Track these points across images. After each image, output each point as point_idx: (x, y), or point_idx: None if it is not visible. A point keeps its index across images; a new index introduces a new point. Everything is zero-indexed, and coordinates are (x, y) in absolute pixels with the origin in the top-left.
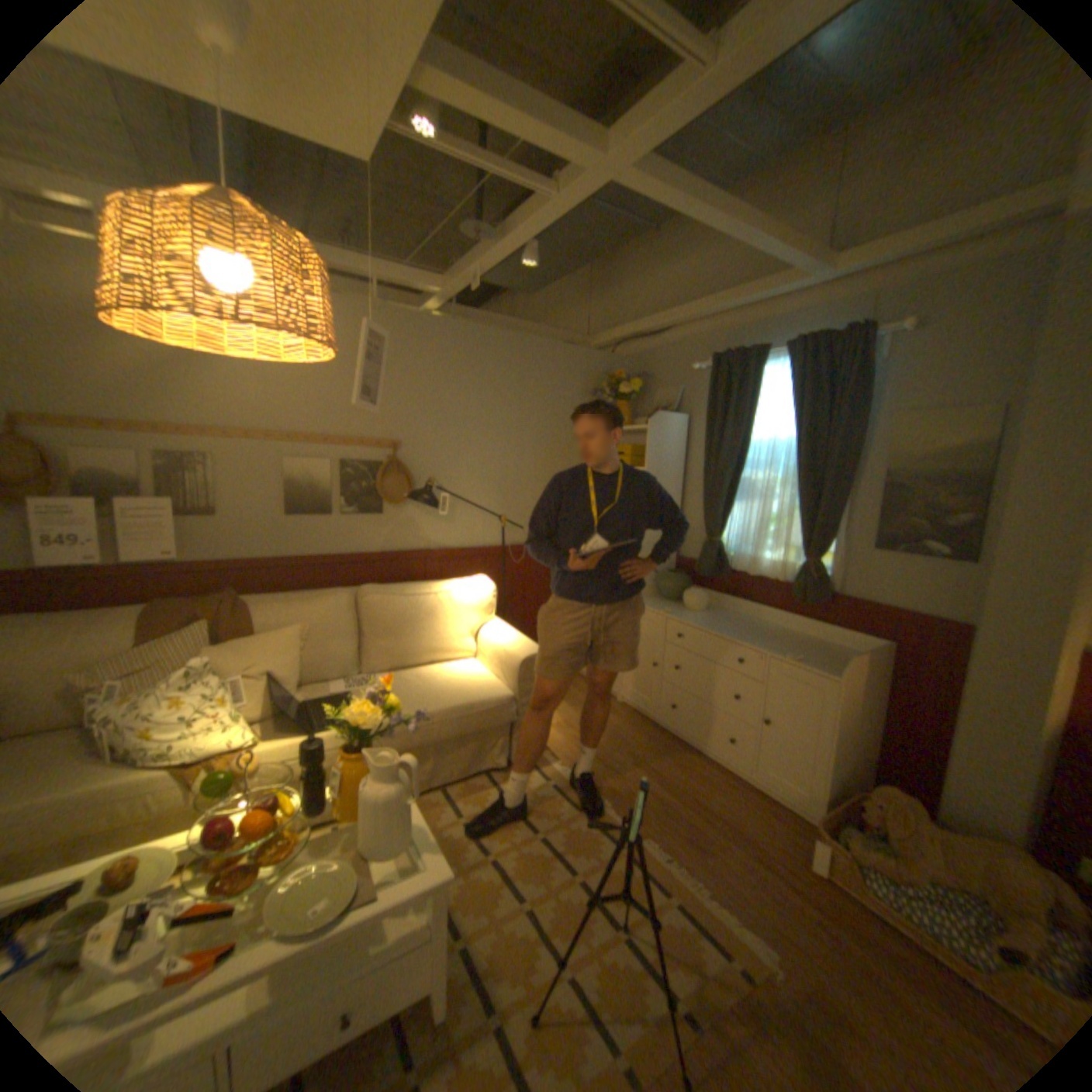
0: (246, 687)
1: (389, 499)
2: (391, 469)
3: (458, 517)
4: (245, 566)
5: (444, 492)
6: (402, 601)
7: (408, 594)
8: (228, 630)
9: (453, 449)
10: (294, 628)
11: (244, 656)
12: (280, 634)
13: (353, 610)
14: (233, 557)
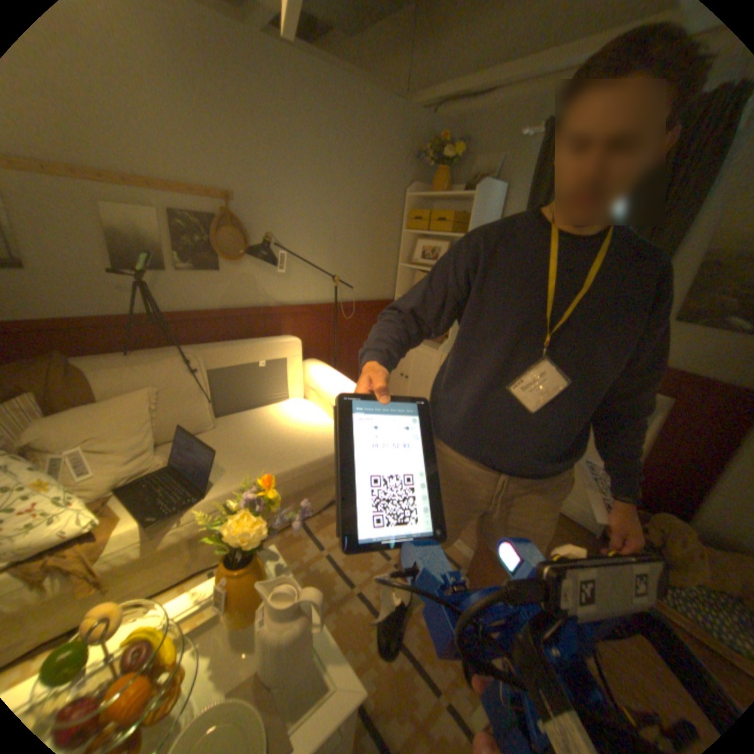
0: (96, 460)
1: (226, 254)
2: (226, 221)
3: (294, 274)
4: (75, 323)
5: (280, 248)
6: (250, 359)
7: (256, 352)
8: (65, 398)
9: (288, 204)
10: (142, 392)
11: (88, 427)
12: (126, 399)
13: (202, 369)
14: (59, 313)
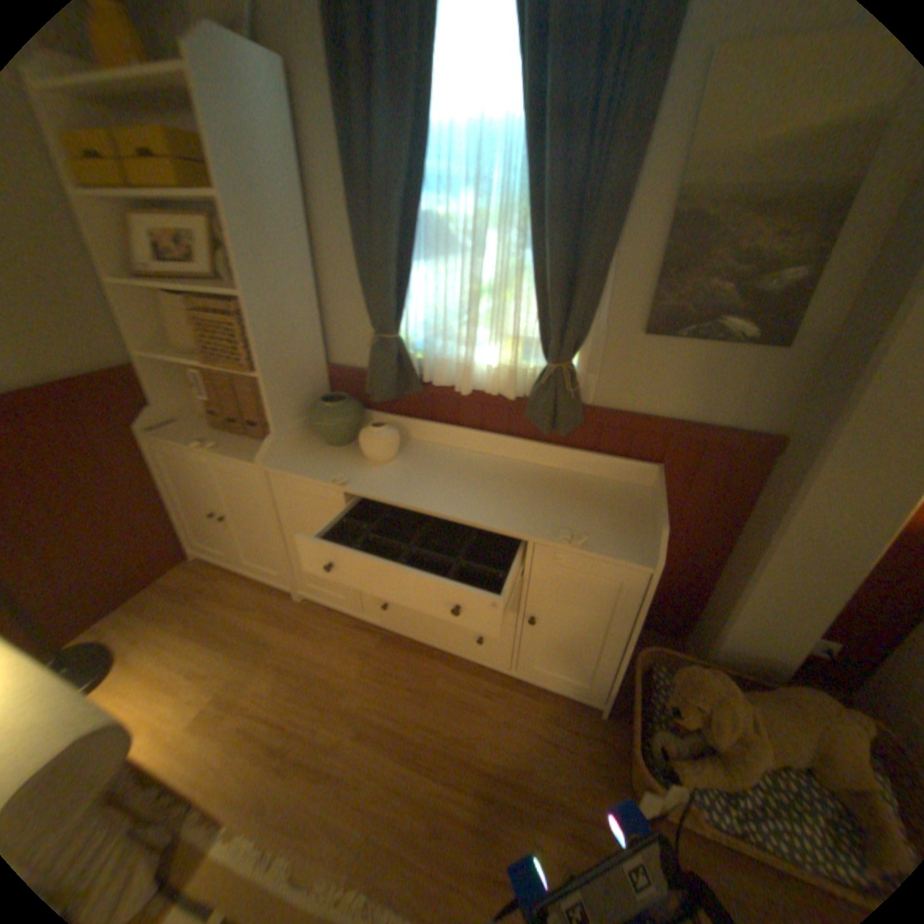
0: None
1: None
2: None
3: None
4: None
5: None
6: None
7: None
8: None
9: None
10: None
11: None
12: None
13: None
14: None
